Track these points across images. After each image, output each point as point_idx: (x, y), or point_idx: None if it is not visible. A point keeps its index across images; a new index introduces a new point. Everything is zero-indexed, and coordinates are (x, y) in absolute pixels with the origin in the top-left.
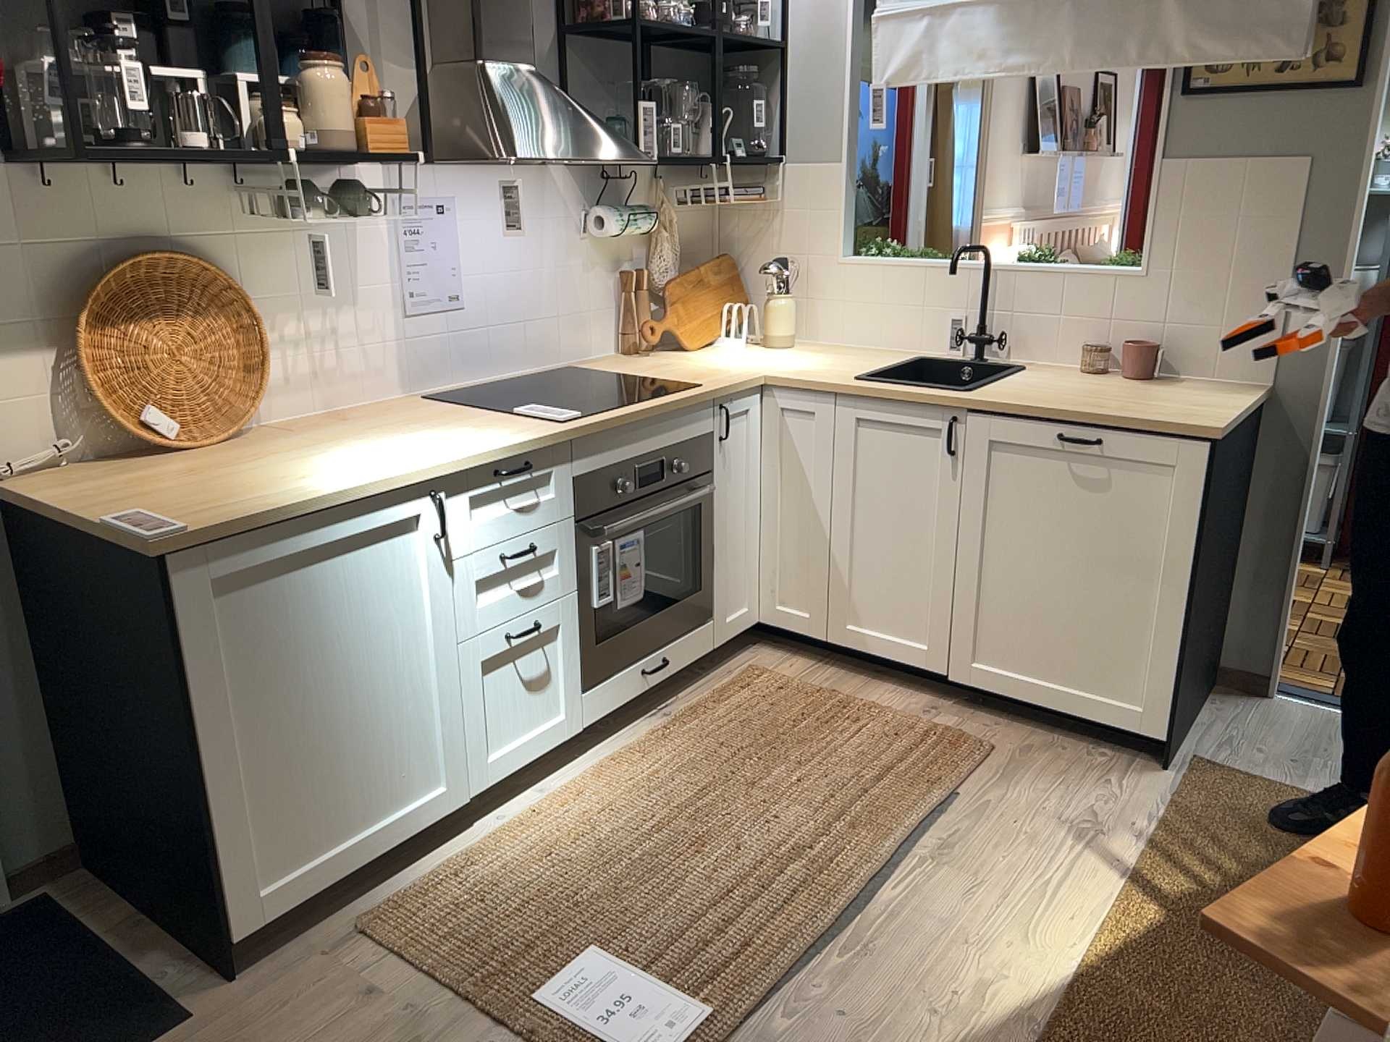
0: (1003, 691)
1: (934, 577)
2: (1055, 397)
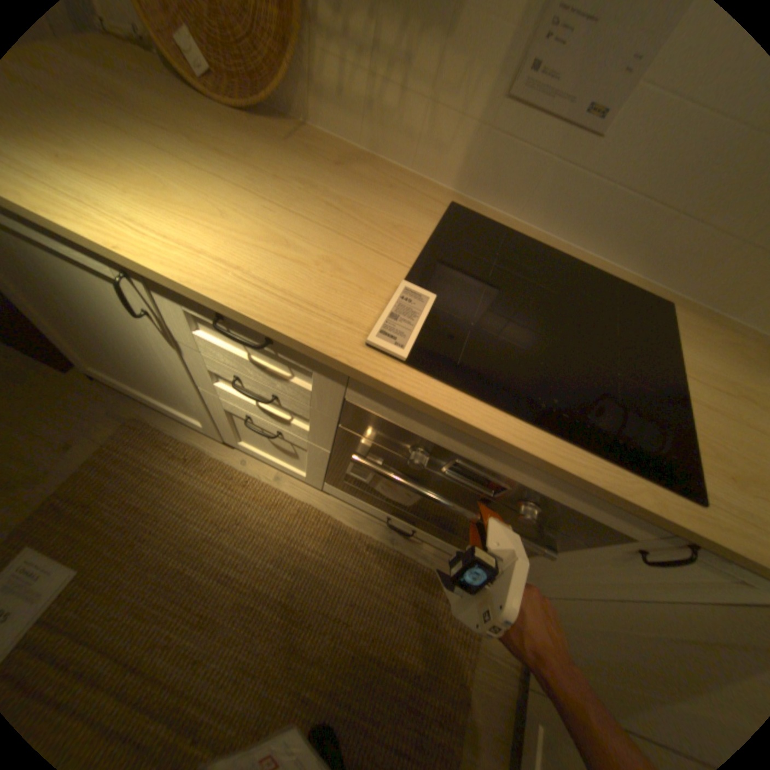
0: None
1: None
2: None
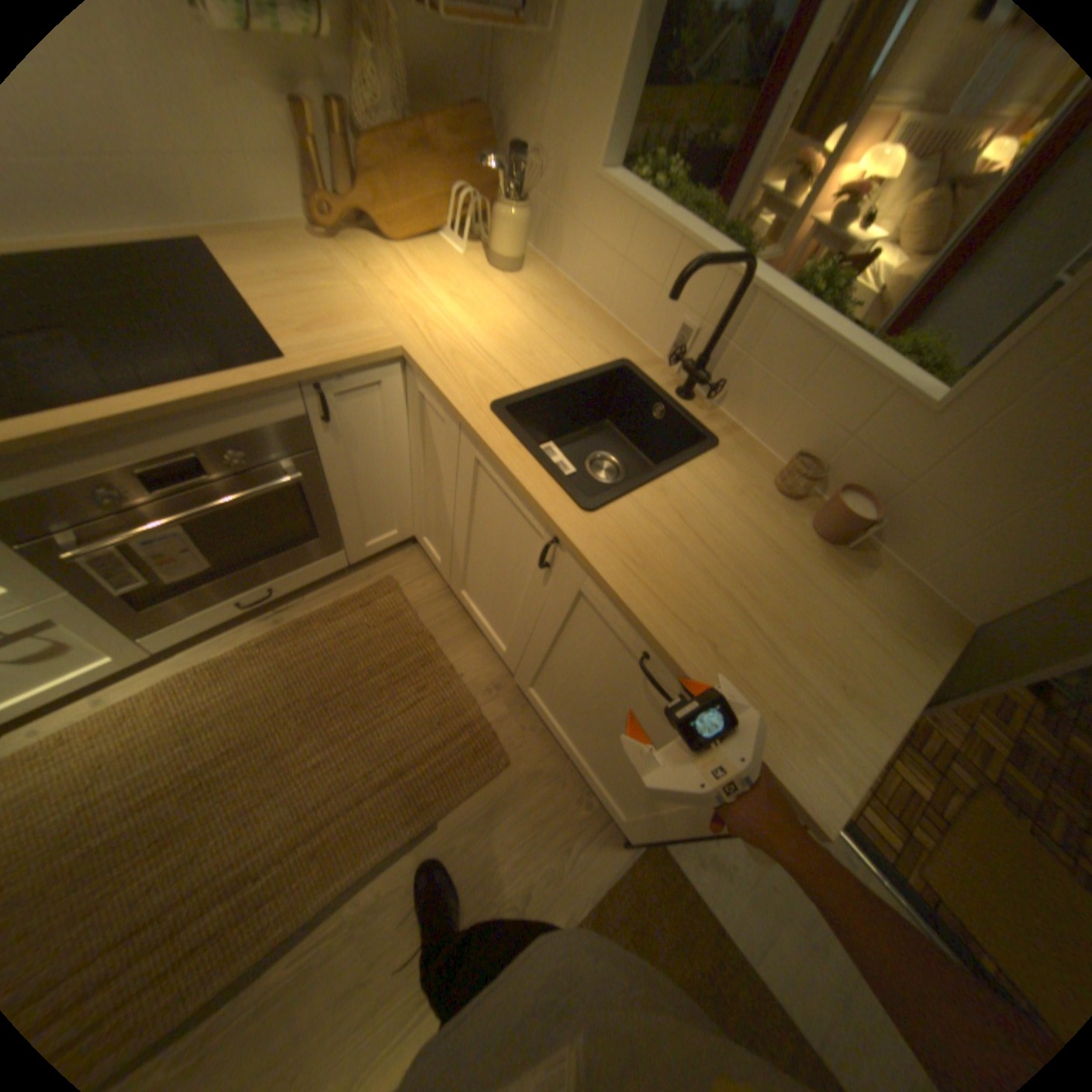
0: (541, 718)
1: (515, 622)
2: (682, 579)
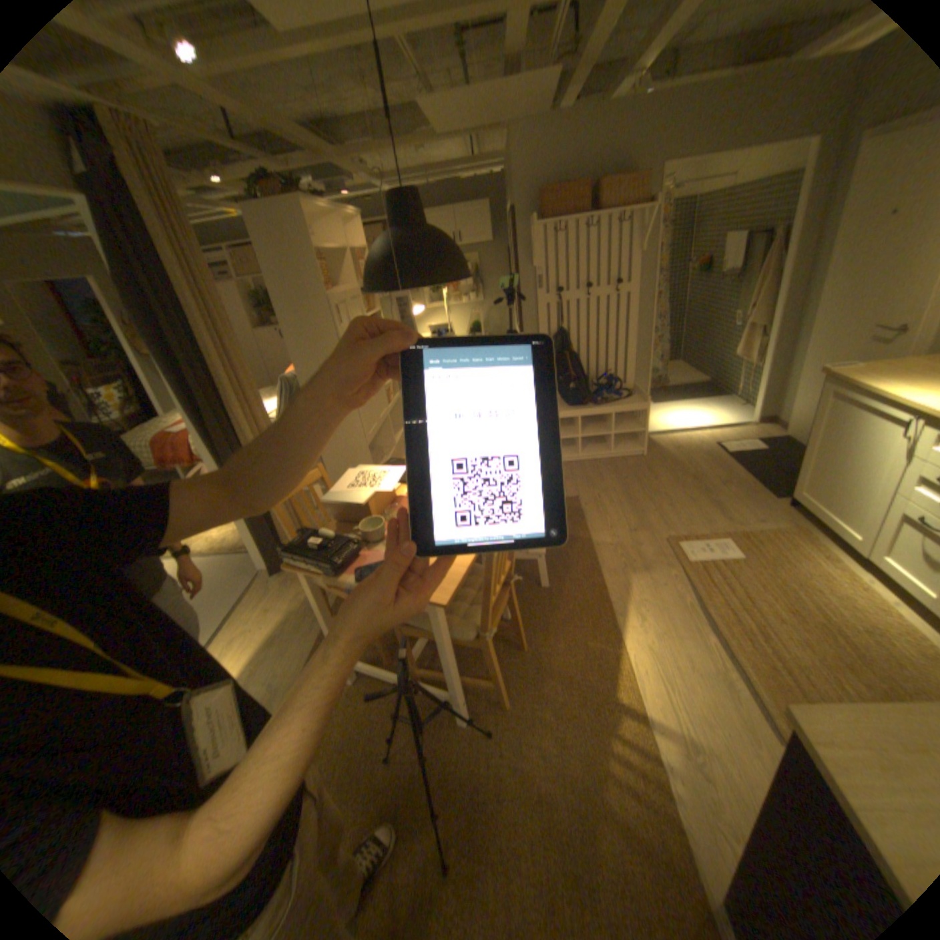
0: None
1: None
2: None
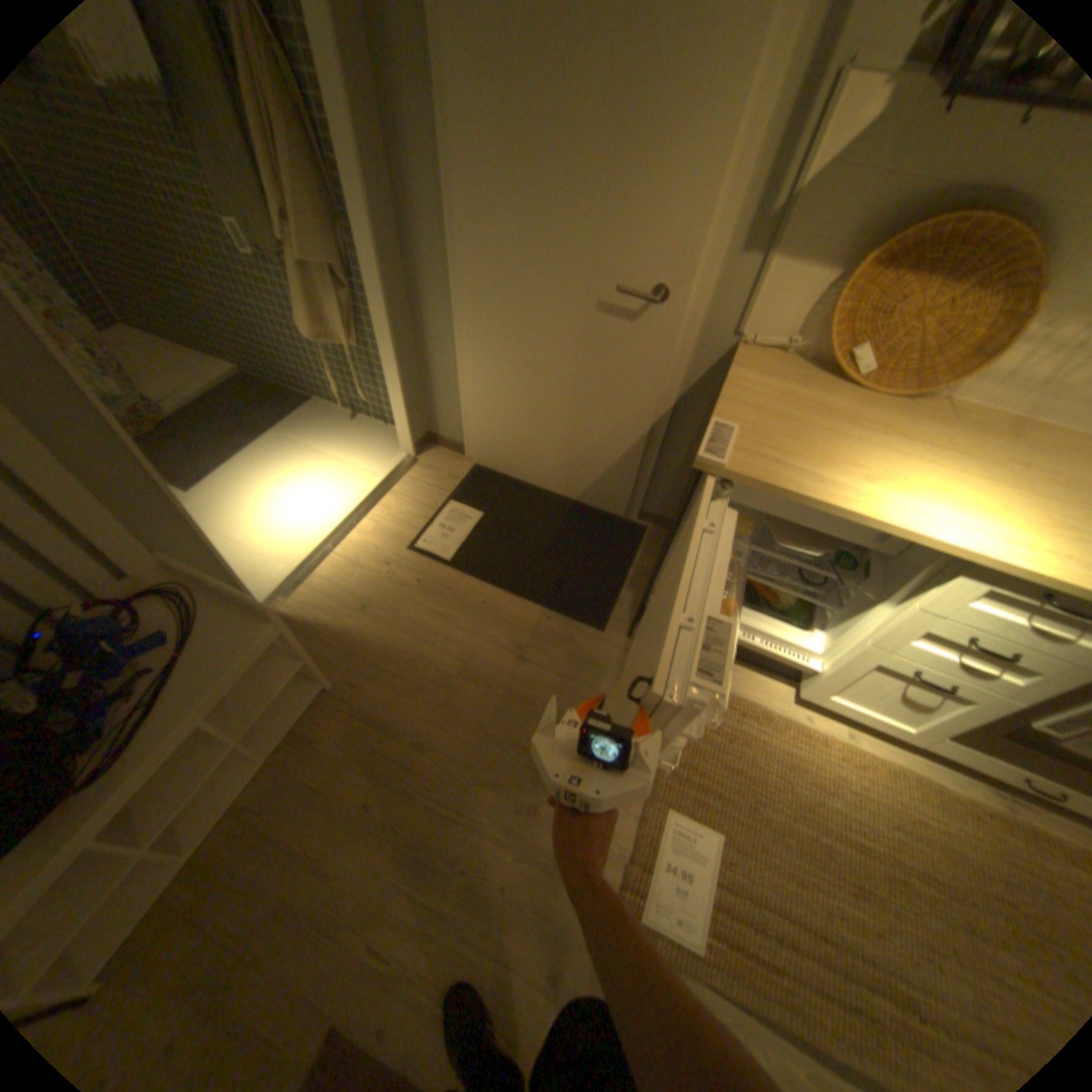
0: None
1: None
2: None
